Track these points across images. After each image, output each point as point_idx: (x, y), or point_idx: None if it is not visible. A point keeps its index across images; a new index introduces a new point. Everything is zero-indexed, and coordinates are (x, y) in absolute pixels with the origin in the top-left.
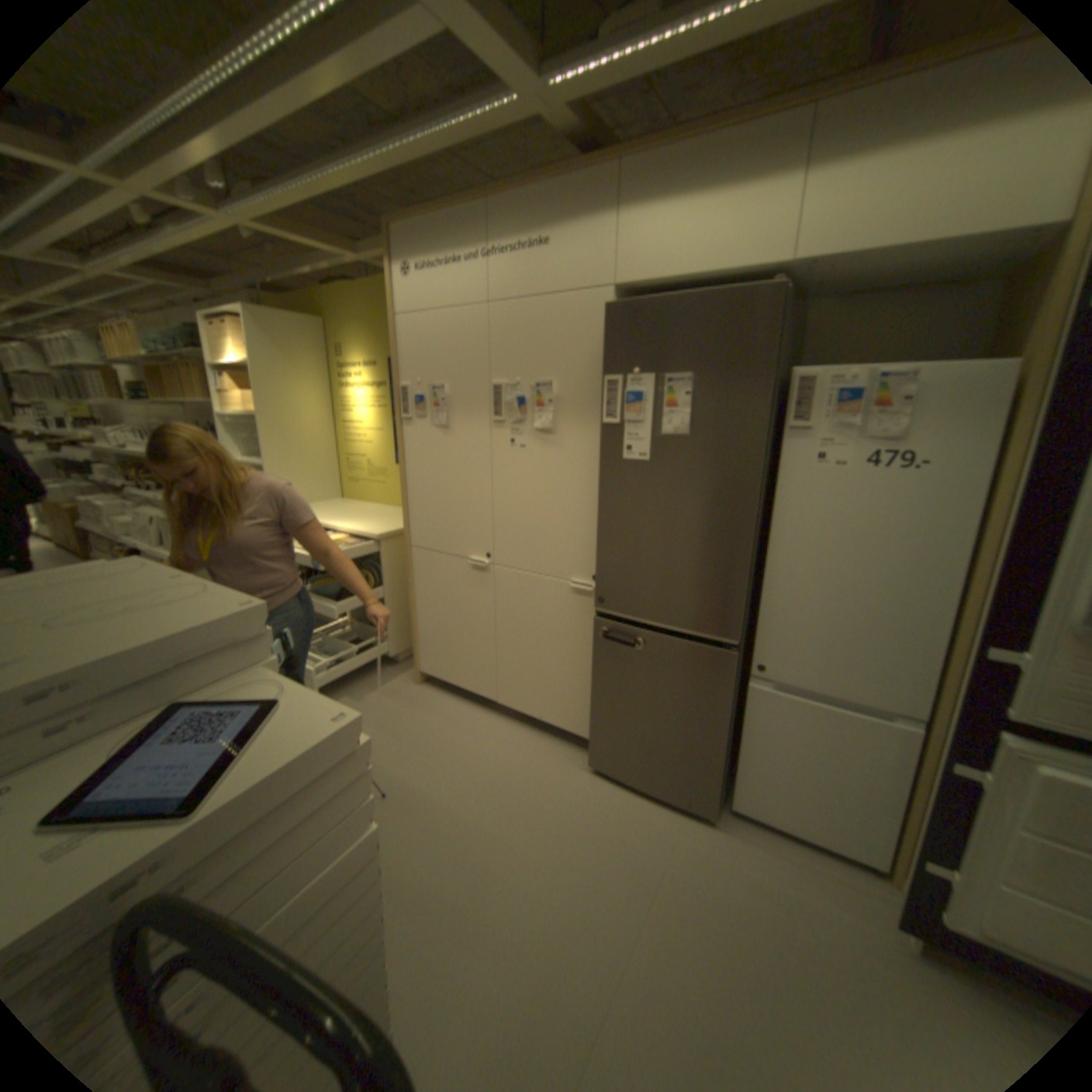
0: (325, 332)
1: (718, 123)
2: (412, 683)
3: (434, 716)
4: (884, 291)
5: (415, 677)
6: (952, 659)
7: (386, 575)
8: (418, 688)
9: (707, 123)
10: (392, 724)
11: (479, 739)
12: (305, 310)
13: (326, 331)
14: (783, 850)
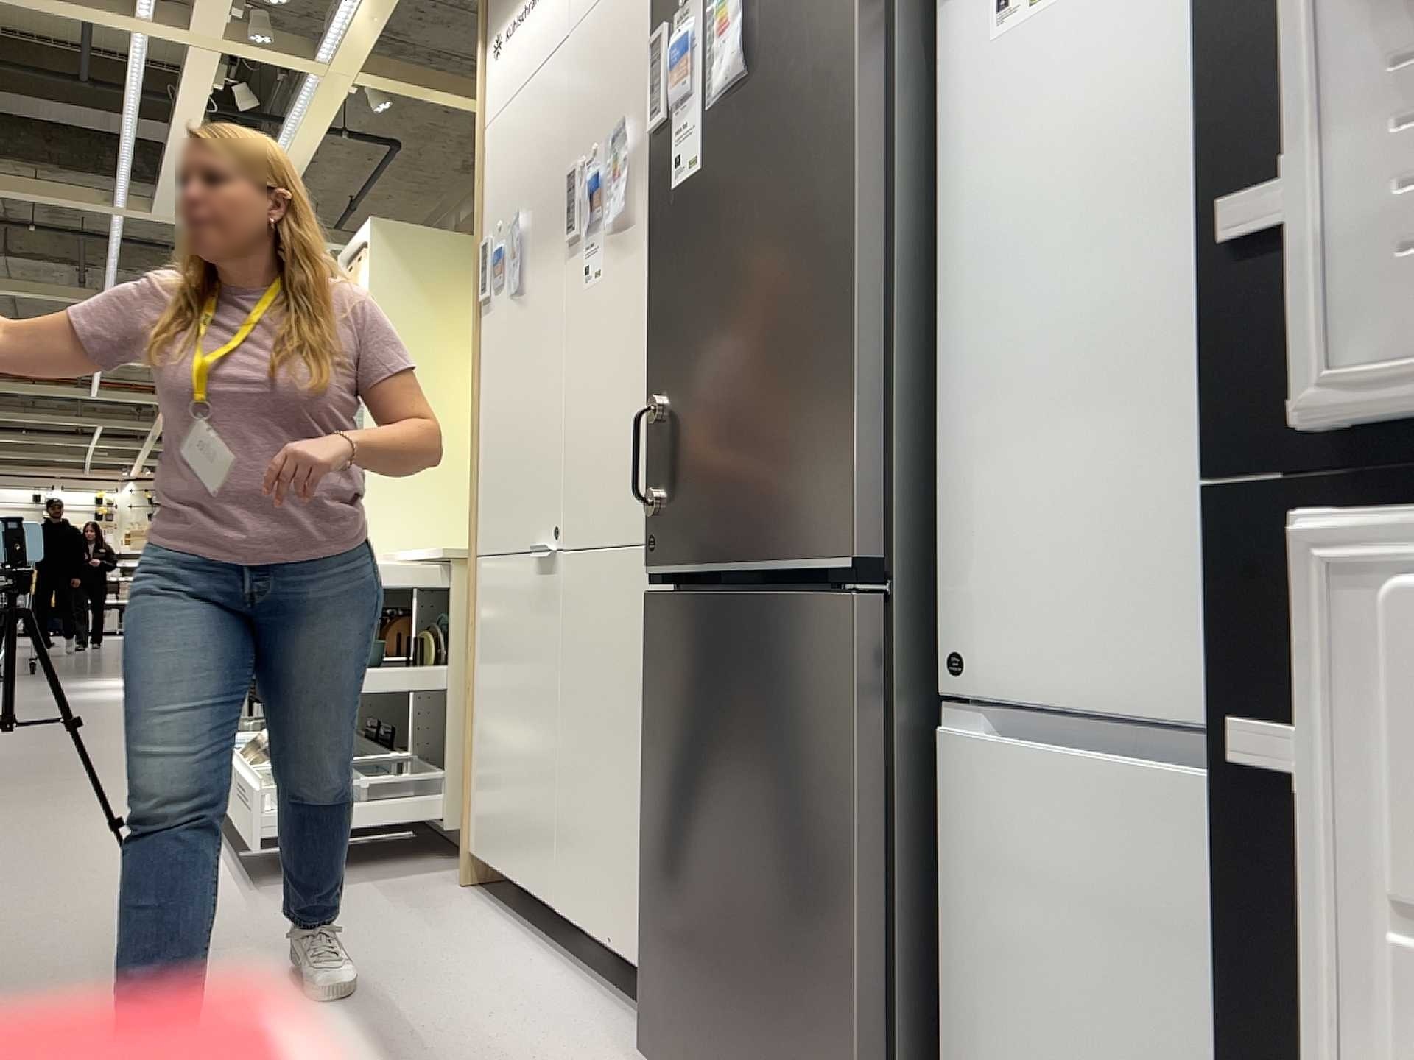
0: None
1: None
2: (456, 882)
3: (432, 930)
4: None
5: (461, 866)
6: None
7: (455, 639)
8: (456, 890)
9: None
10: (344, 925)
11: (471, 977)
12: None
13: None
14: None
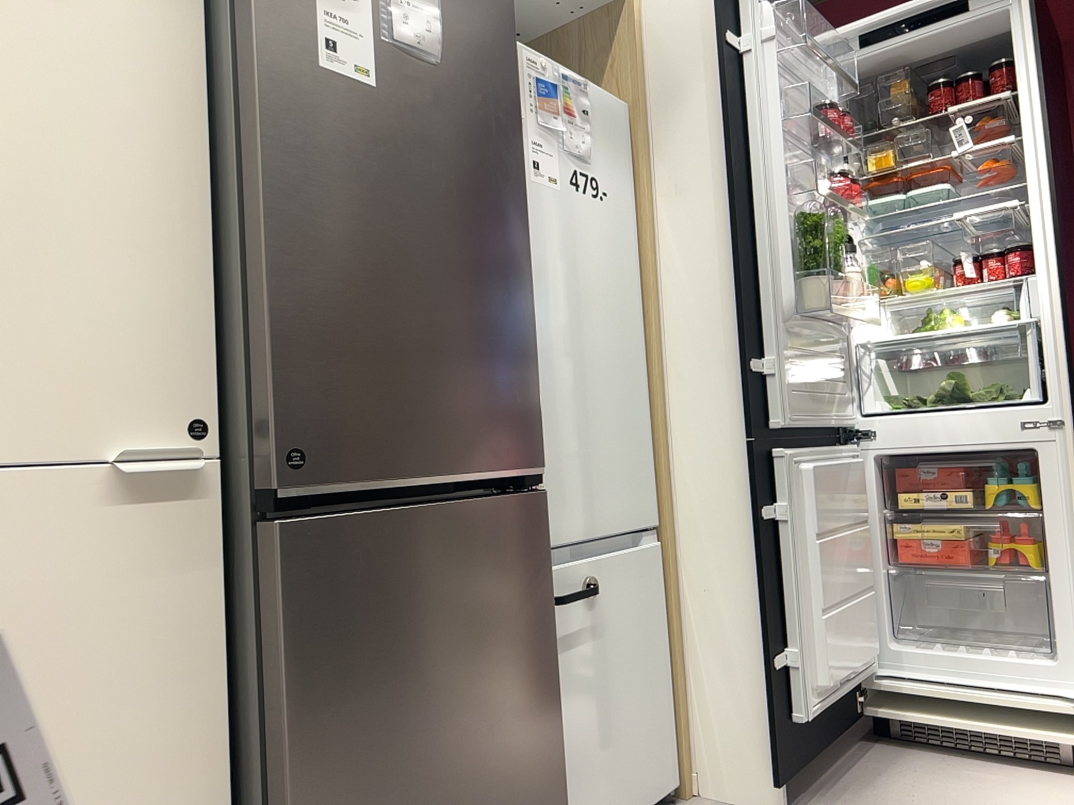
0: None
1: None
2: None
3: None
4: None
5: None
6: (653, 437)
7: None
8: None
9: None
10: None
11: None
12: None
13: None
14: None
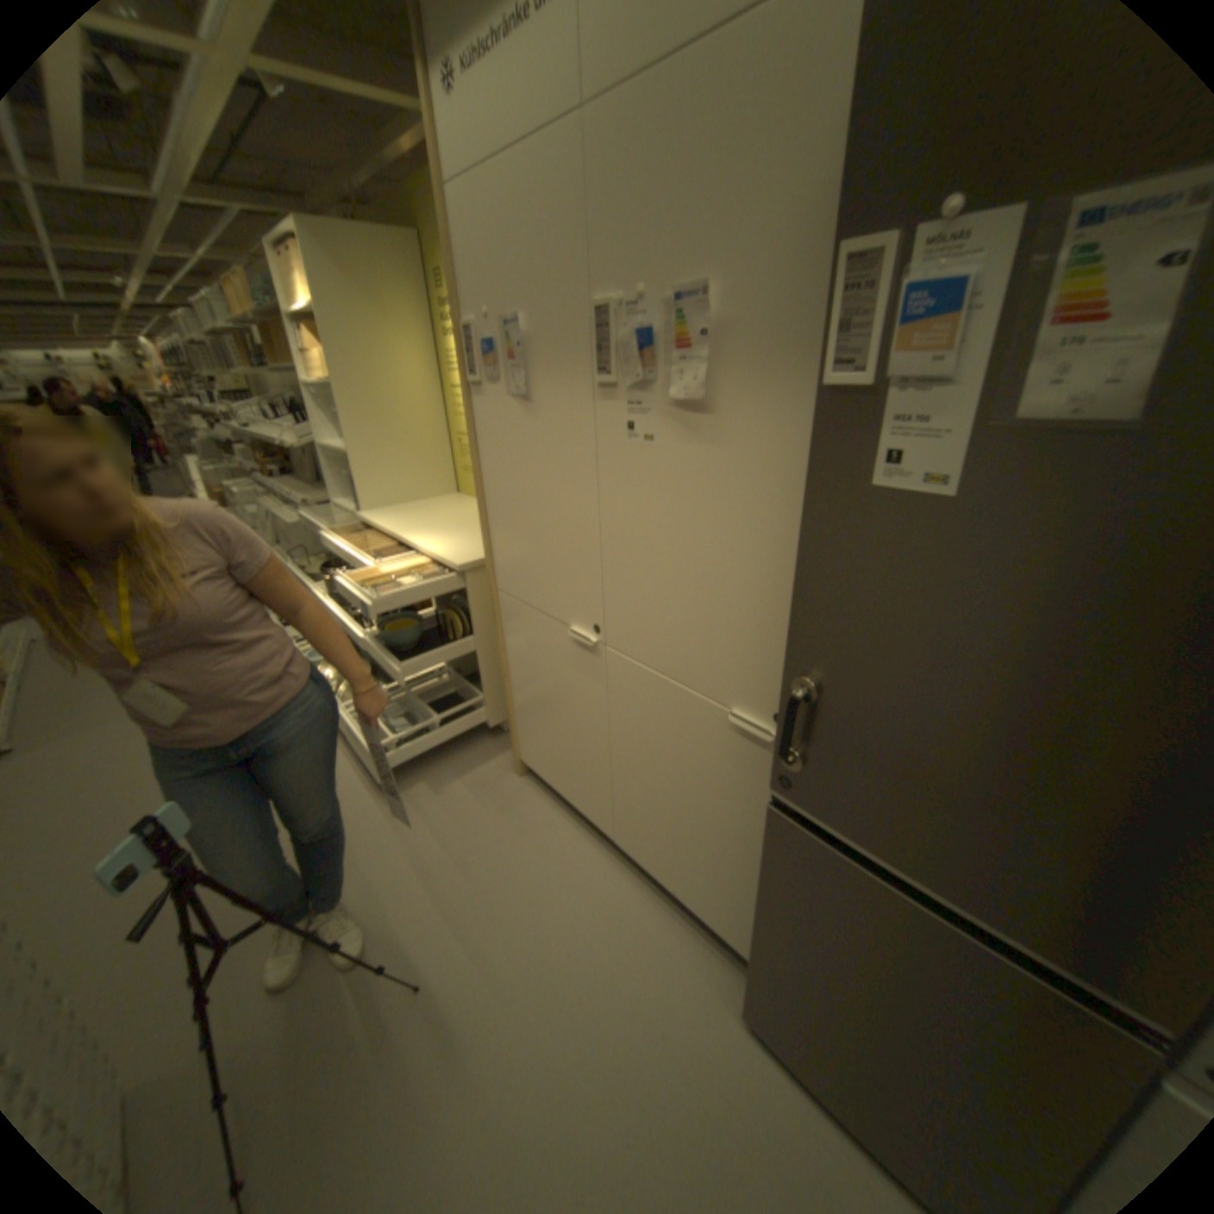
0: (422, 249)
1: None
2: (513, 770)
3: (526, 839)
4: None
5: (516, 764)
6: None
7: (478, 619)
8: (518, 781)
9: None
10: (467, 843)
11: (578, 902)
12: (399, 218)
13: (424, 248)
14: None
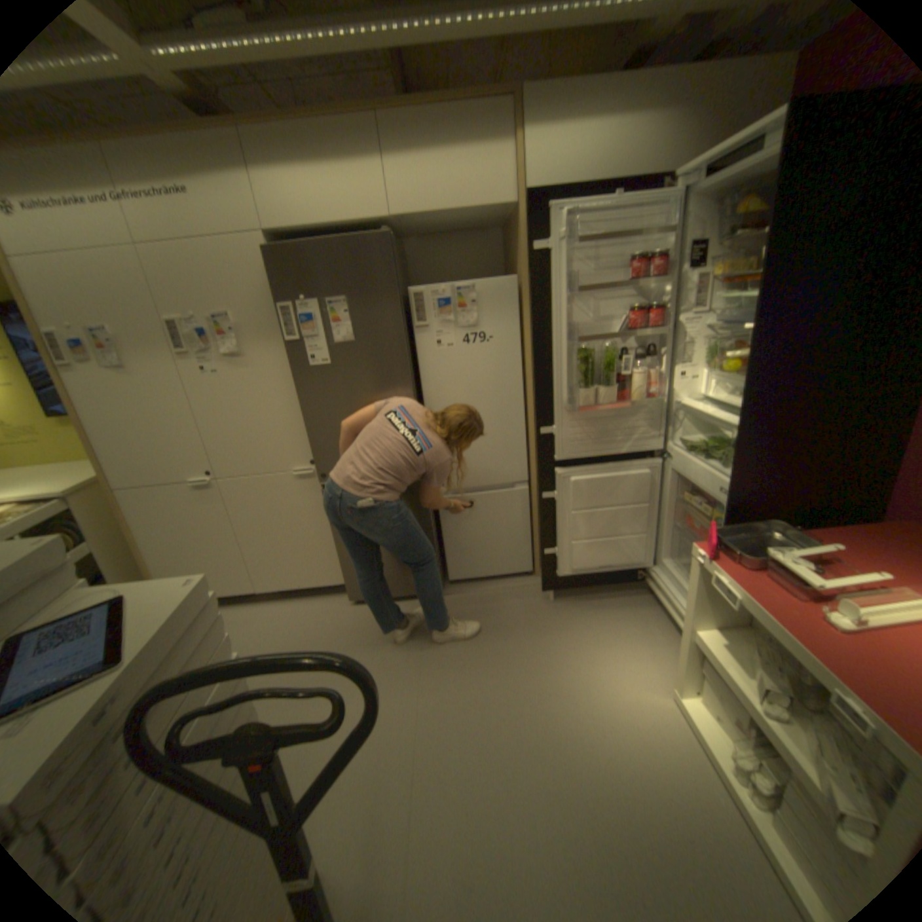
0: None
1: (313, 113)
2: None
3: None
4: (445, 234)
5: None
6: (529, 443)
7: (87, 528)
8: None
9: (305, 112)
10: None
11: (250, 627)
12: None
13: None
14: (482, 588)
